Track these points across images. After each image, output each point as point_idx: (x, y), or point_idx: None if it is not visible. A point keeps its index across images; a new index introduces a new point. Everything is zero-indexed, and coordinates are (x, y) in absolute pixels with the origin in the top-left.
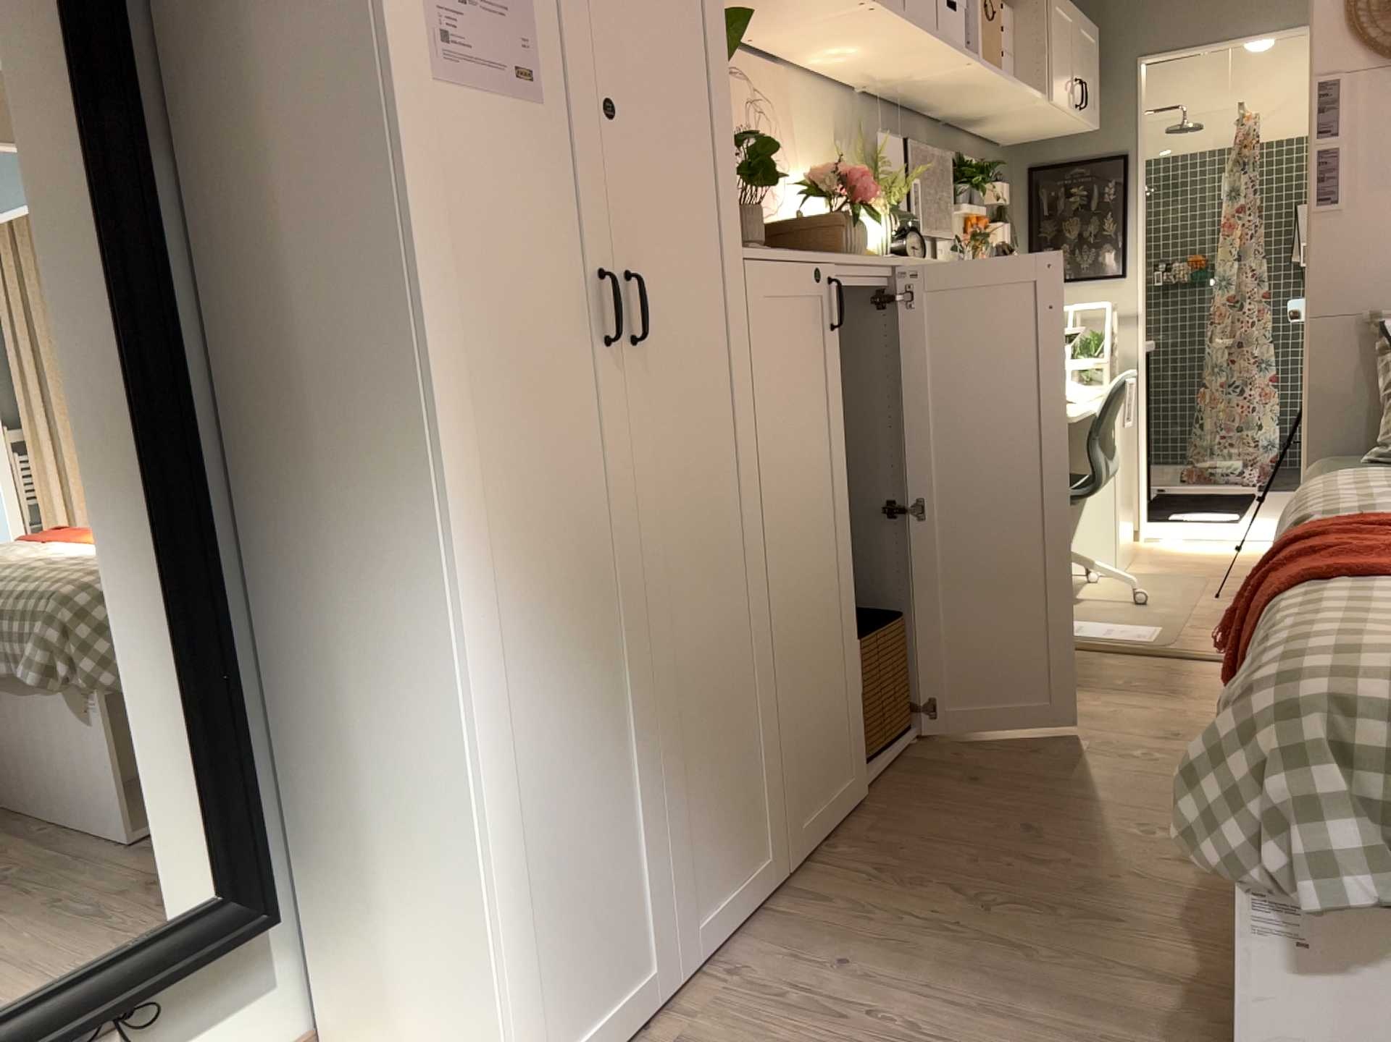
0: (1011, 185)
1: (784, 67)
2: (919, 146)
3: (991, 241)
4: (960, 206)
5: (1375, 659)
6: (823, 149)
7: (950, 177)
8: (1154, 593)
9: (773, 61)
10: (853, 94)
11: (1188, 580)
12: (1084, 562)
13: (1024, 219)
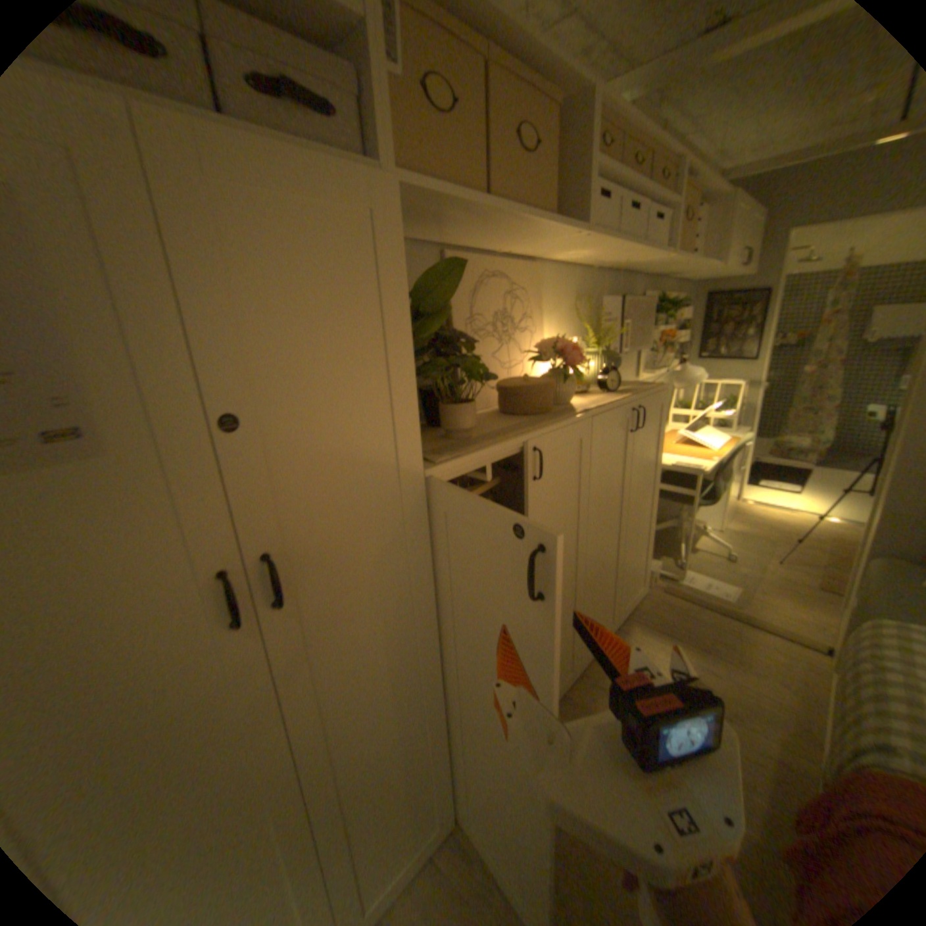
0: (696, 303)
1: (540, 262)
2: (637, 292)
3: (676, 342)
4: (659, 324)
5: None
6: (565, 309)
7: (654, 309)
8: (741, 553)
9: (532, 260)
10: (592, 270)
11: (763, 544)
12: (702, 525)
13: (701, 321)
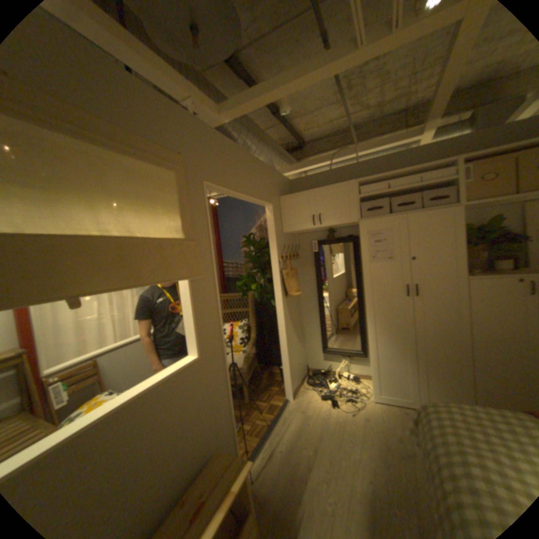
0: None
1: None
2: None
3: None
4: None
5: (450, 410)
6: None
7: None
8: None
9: None
10: None
11: None
12: None
13: None
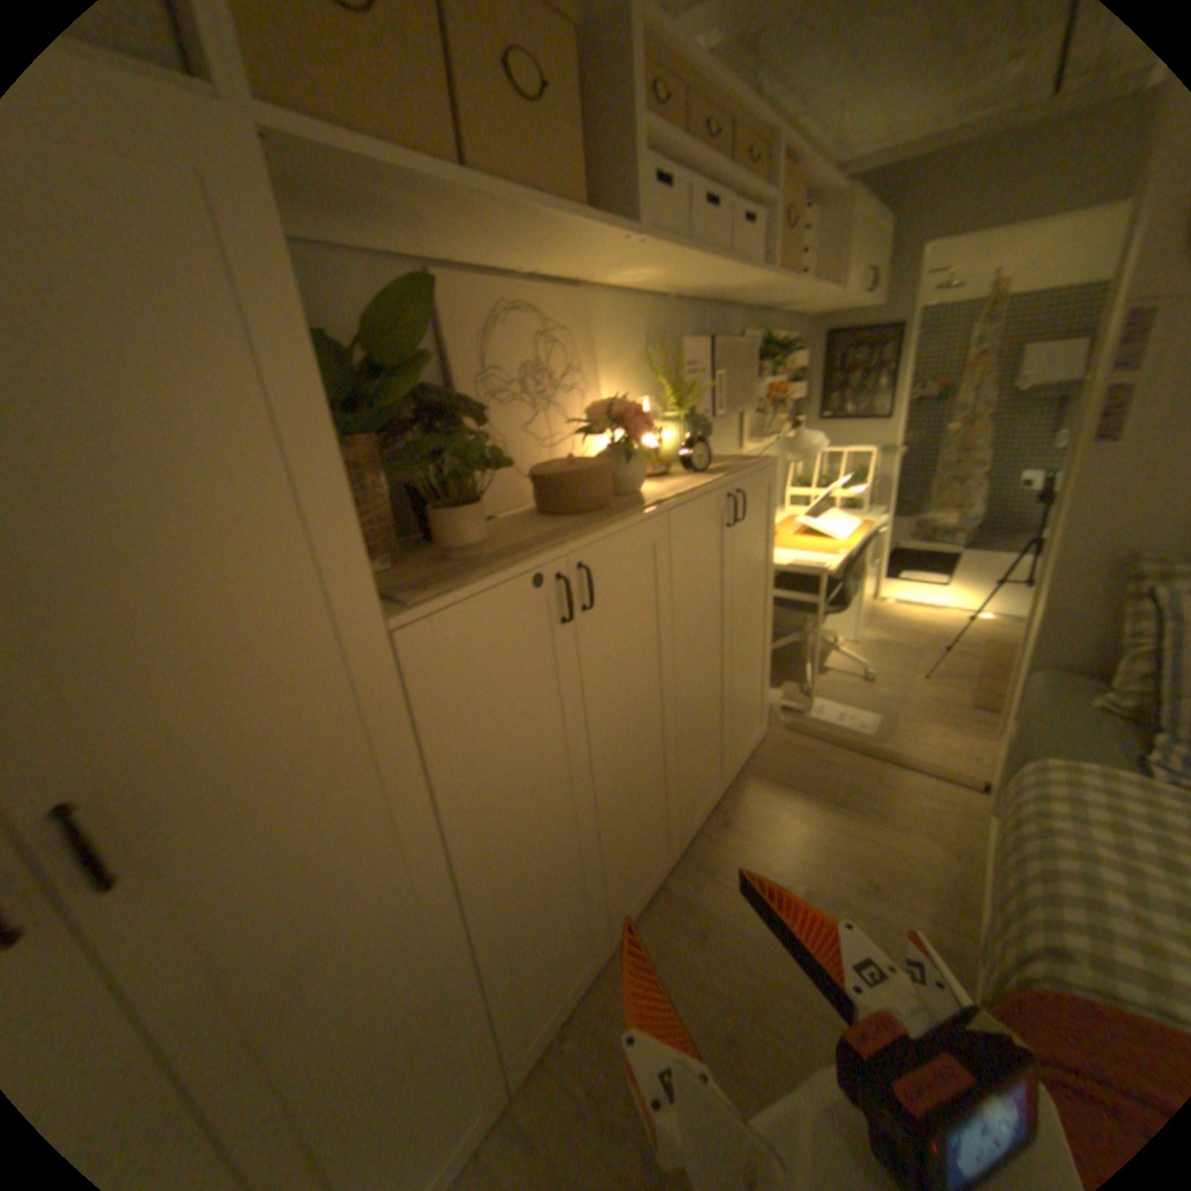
0: (812, 345)
1: (587, 288)
2: (732, 332)
3: (789, 398)
4: (765, 374)
5: None
6: (631, 358)
7: (756, 355)
8: (879, 669)
9: (573, 284)
10: (666, 300)
11: (905, 654)
12: (832, 636)
13: (819, 370)
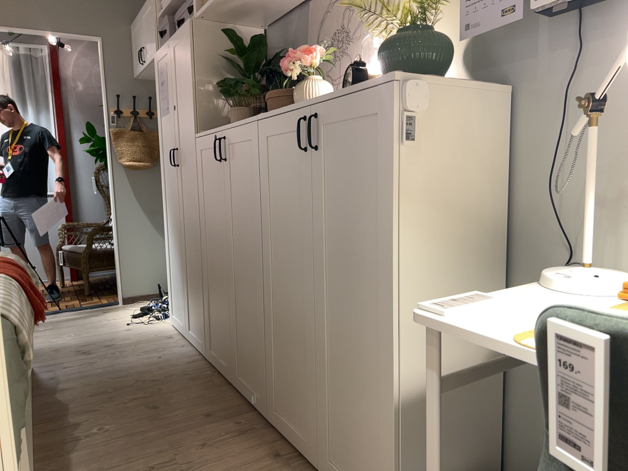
0: None
1: None
2: None
3: None
4: None
5: None
6: None
7: None
8: None
9: None
10: None
11: None
12: None
13: None
